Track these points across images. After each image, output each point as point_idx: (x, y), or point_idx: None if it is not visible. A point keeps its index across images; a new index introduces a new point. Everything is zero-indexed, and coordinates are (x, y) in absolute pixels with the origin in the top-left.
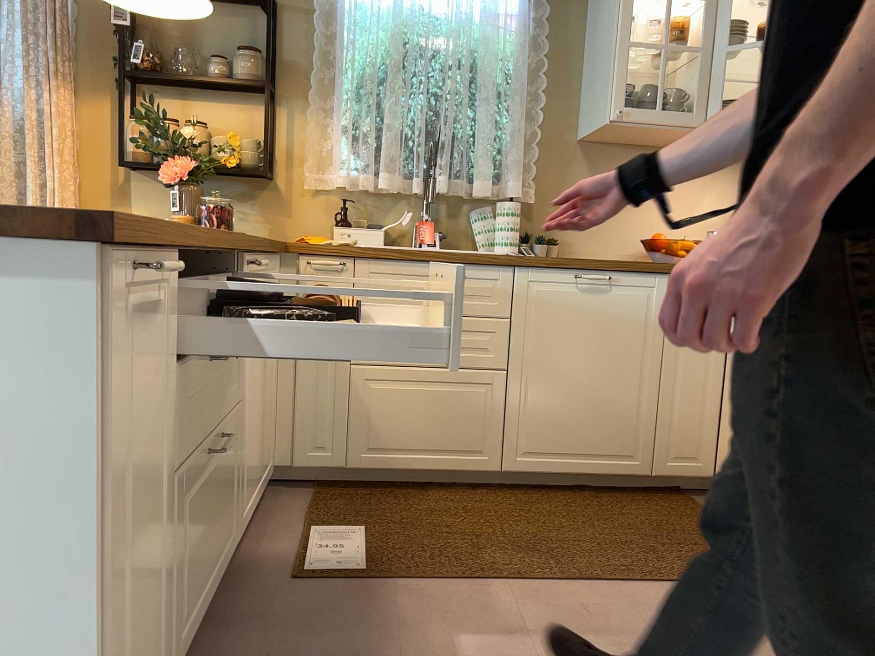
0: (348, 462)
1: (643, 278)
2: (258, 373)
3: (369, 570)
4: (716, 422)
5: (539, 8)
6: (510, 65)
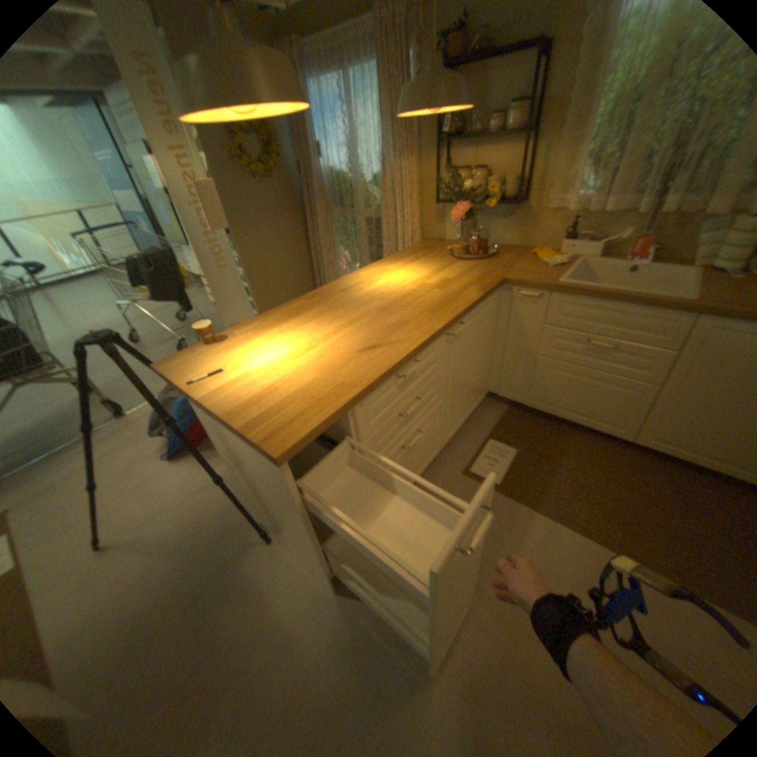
0: (528, 403)
1: None
2: (466, 369)
3: (503, 485)
4: None
5: None
6: None
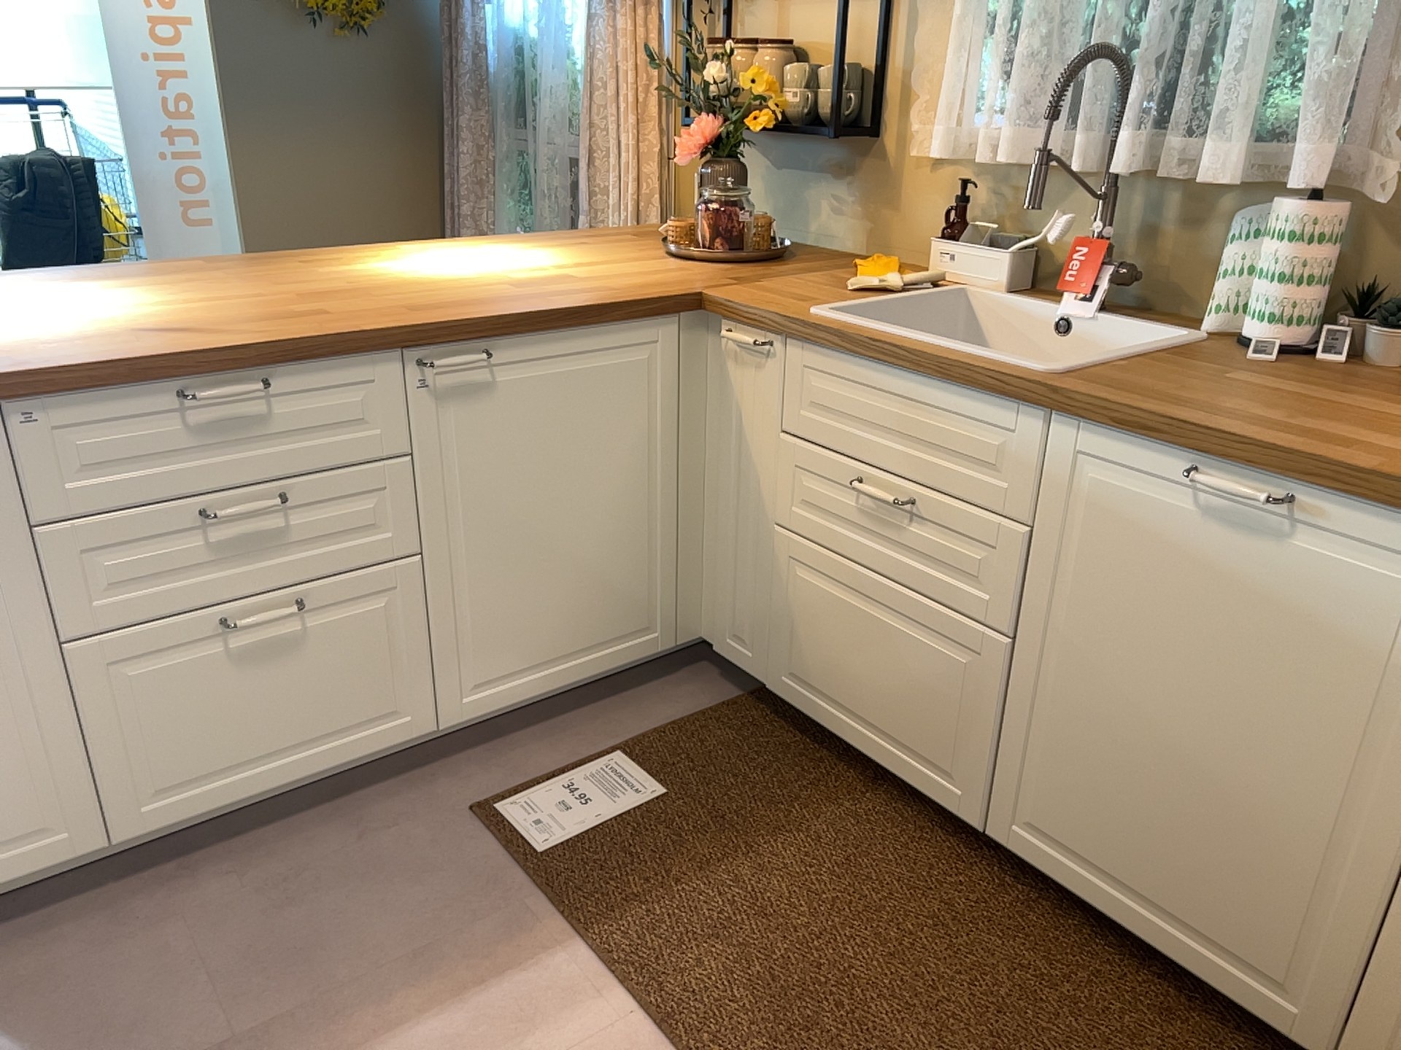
0: (769, 678)
1: None
2: (547, 509)
3: (551, 855)
4: None
5: None
6: None
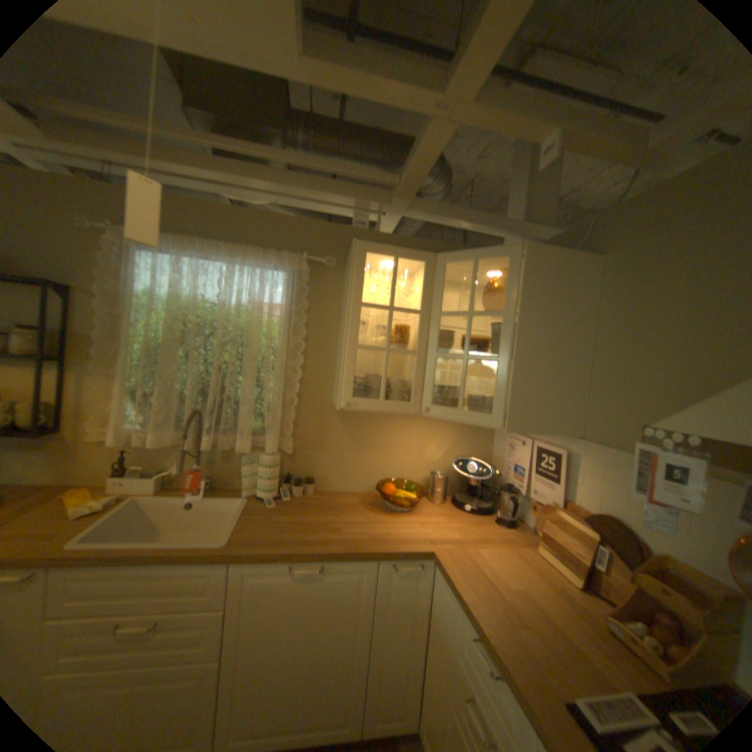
0: None
1: (354, 566)
2: None
3: None
4: (420, 685)
5: (301, 302)
6: (276, 345)
